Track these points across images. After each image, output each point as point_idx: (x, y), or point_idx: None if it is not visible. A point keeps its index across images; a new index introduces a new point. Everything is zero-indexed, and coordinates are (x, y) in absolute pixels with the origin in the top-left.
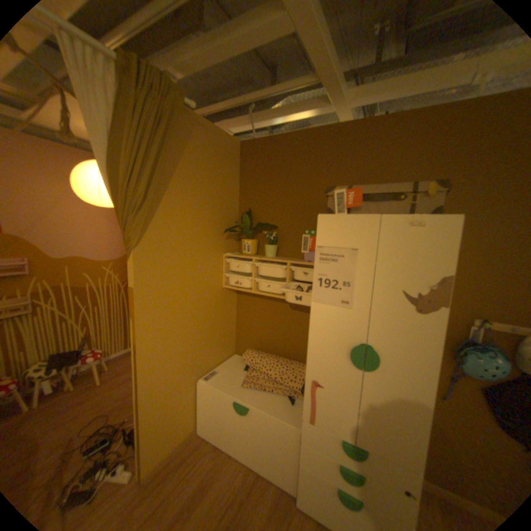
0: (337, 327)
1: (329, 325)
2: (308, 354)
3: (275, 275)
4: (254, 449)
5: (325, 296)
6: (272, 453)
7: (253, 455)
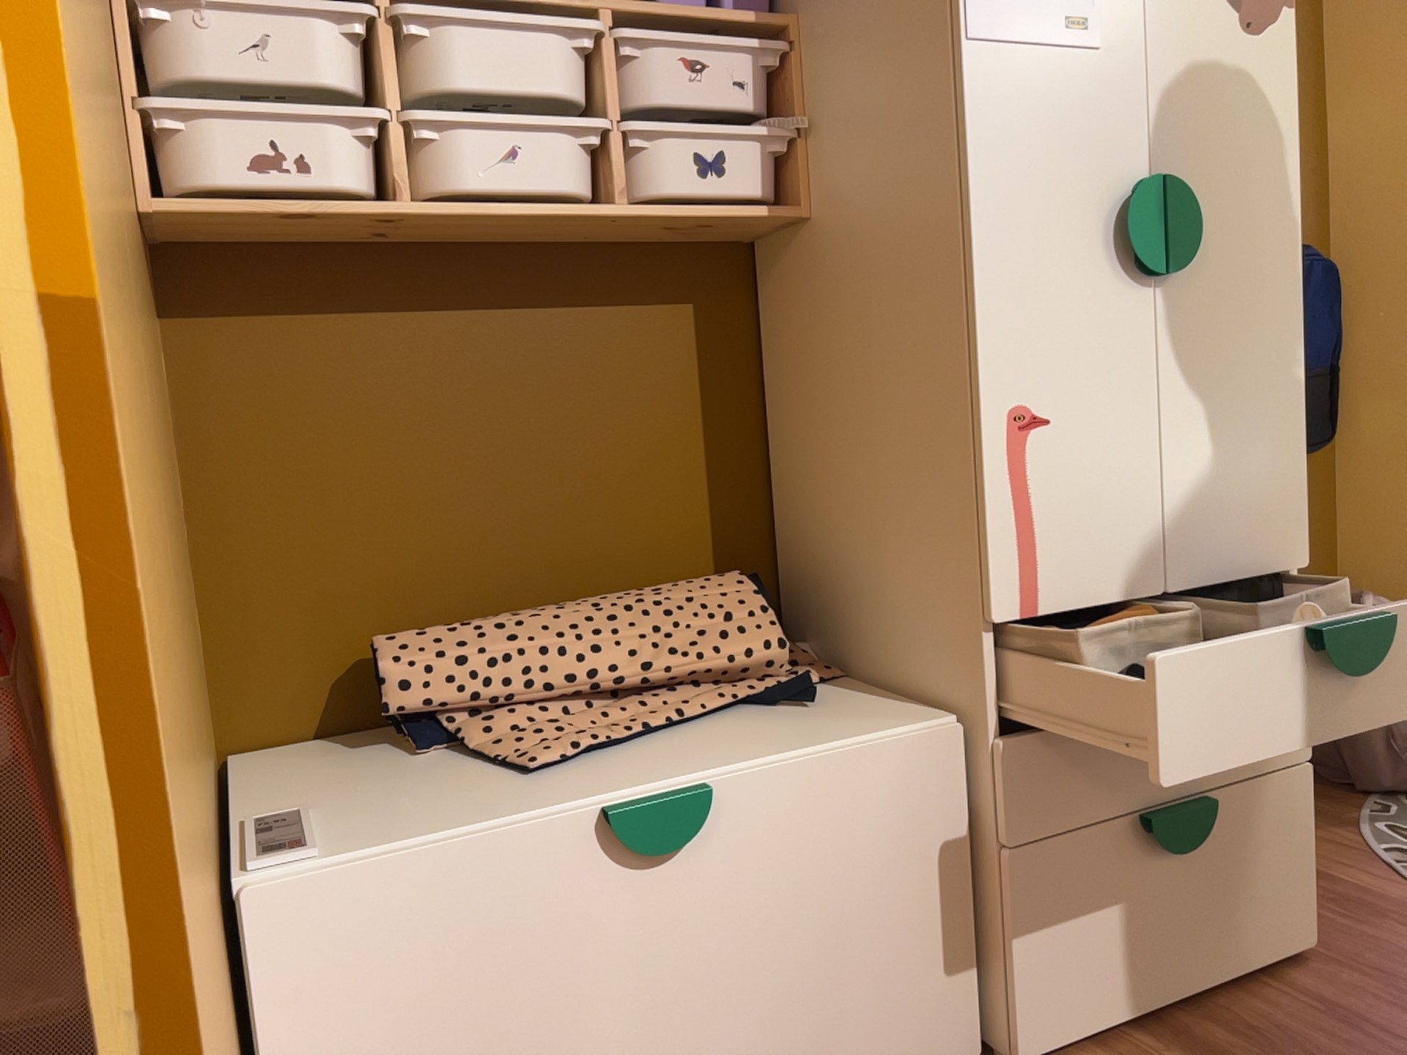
0: (1065, 138)
1: (1041, 137)
2: (977, 300)
3: (544, 85)
4: (764, 1010)
5: (1014, 9)
6: (860, 939)
7: (767, 1048)
